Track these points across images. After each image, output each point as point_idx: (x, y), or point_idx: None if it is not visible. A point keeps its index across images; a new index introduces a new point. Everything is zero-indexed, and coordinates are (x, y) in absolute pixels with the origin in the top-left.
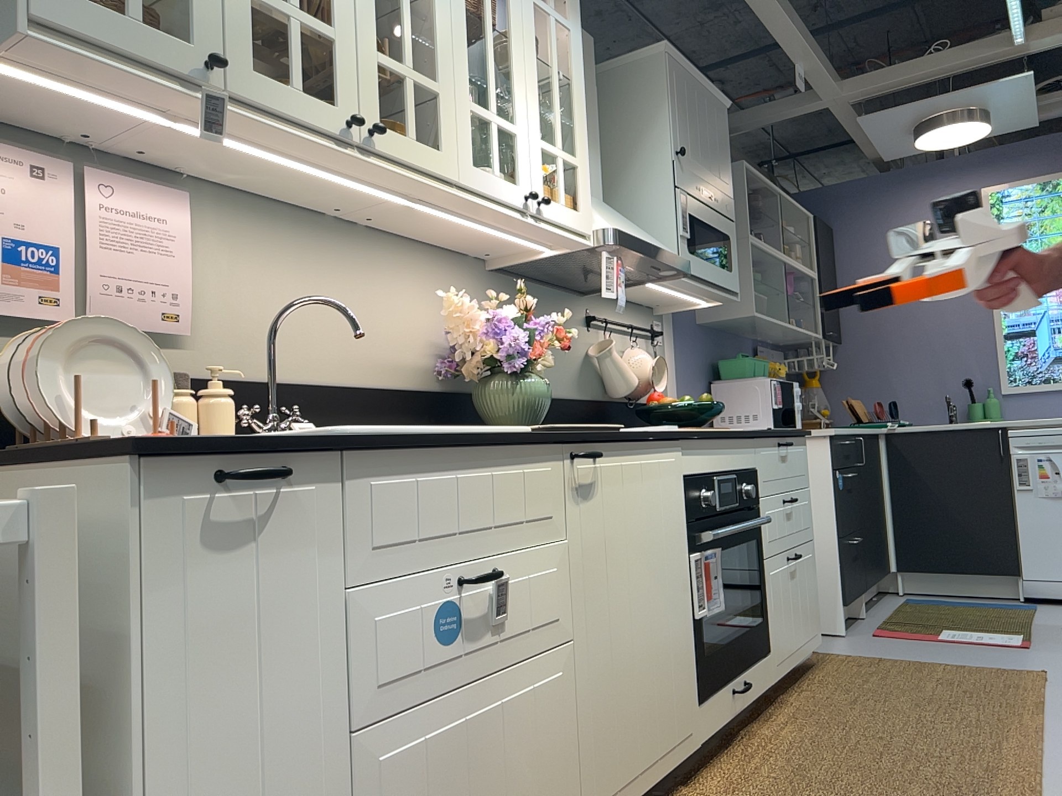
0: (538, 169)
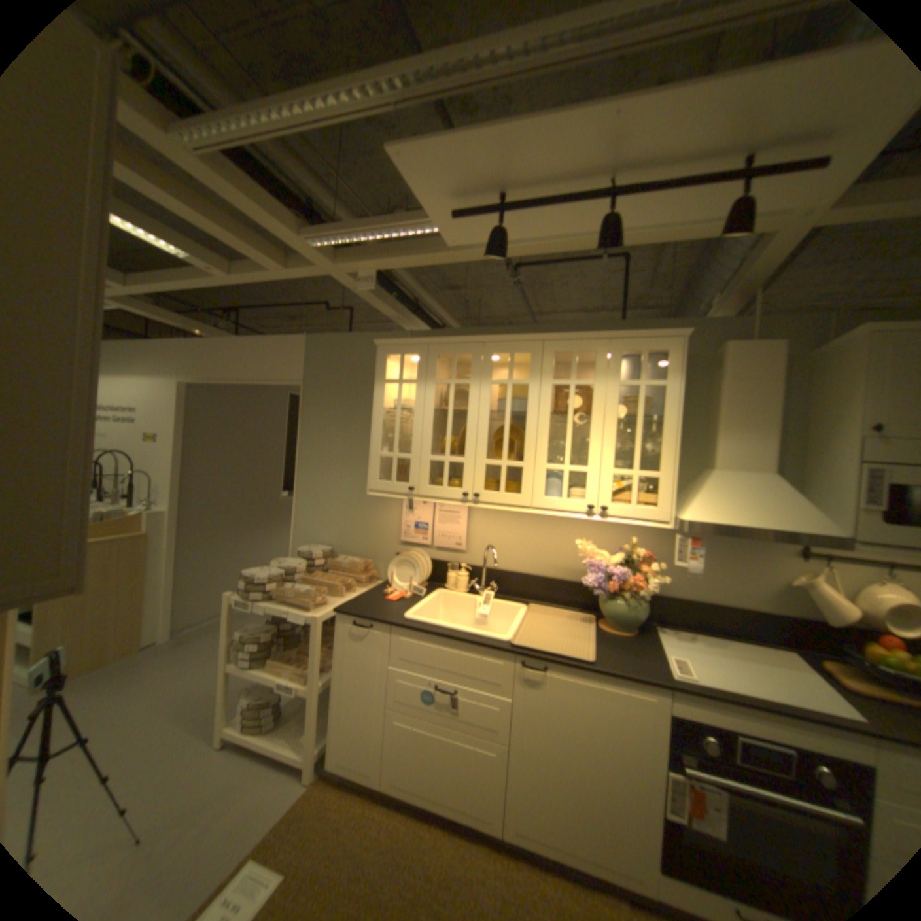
0: (608, 487)
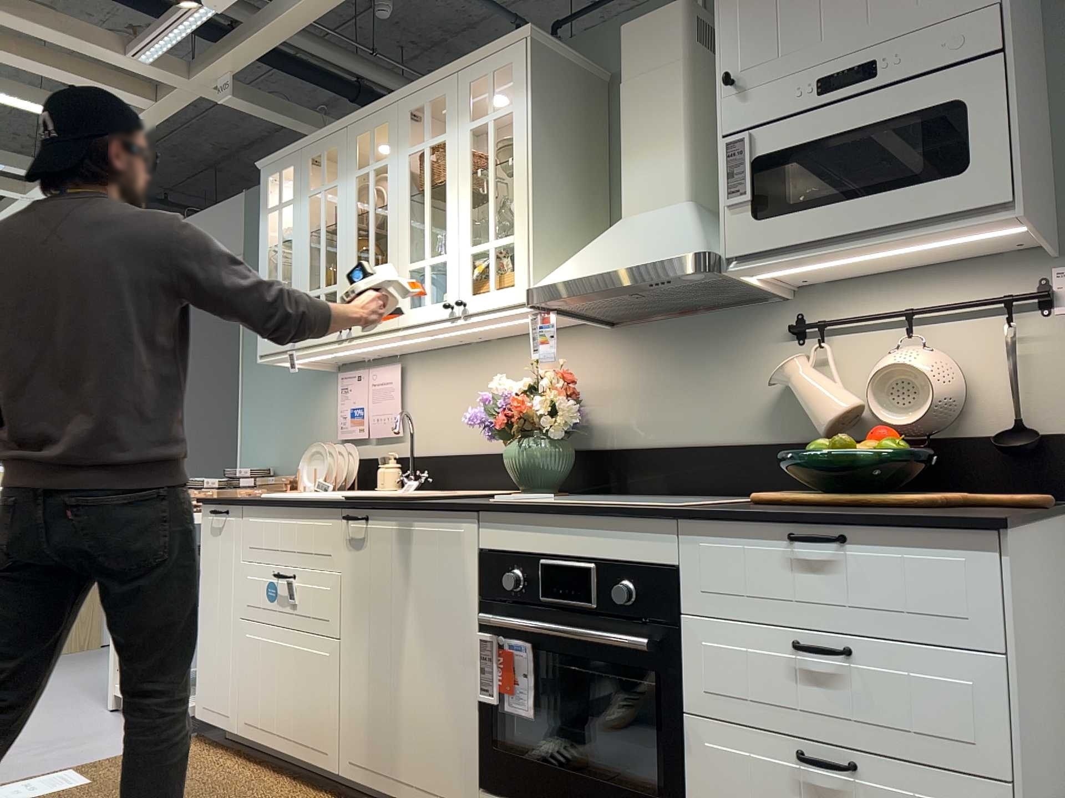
0: (466, 273)
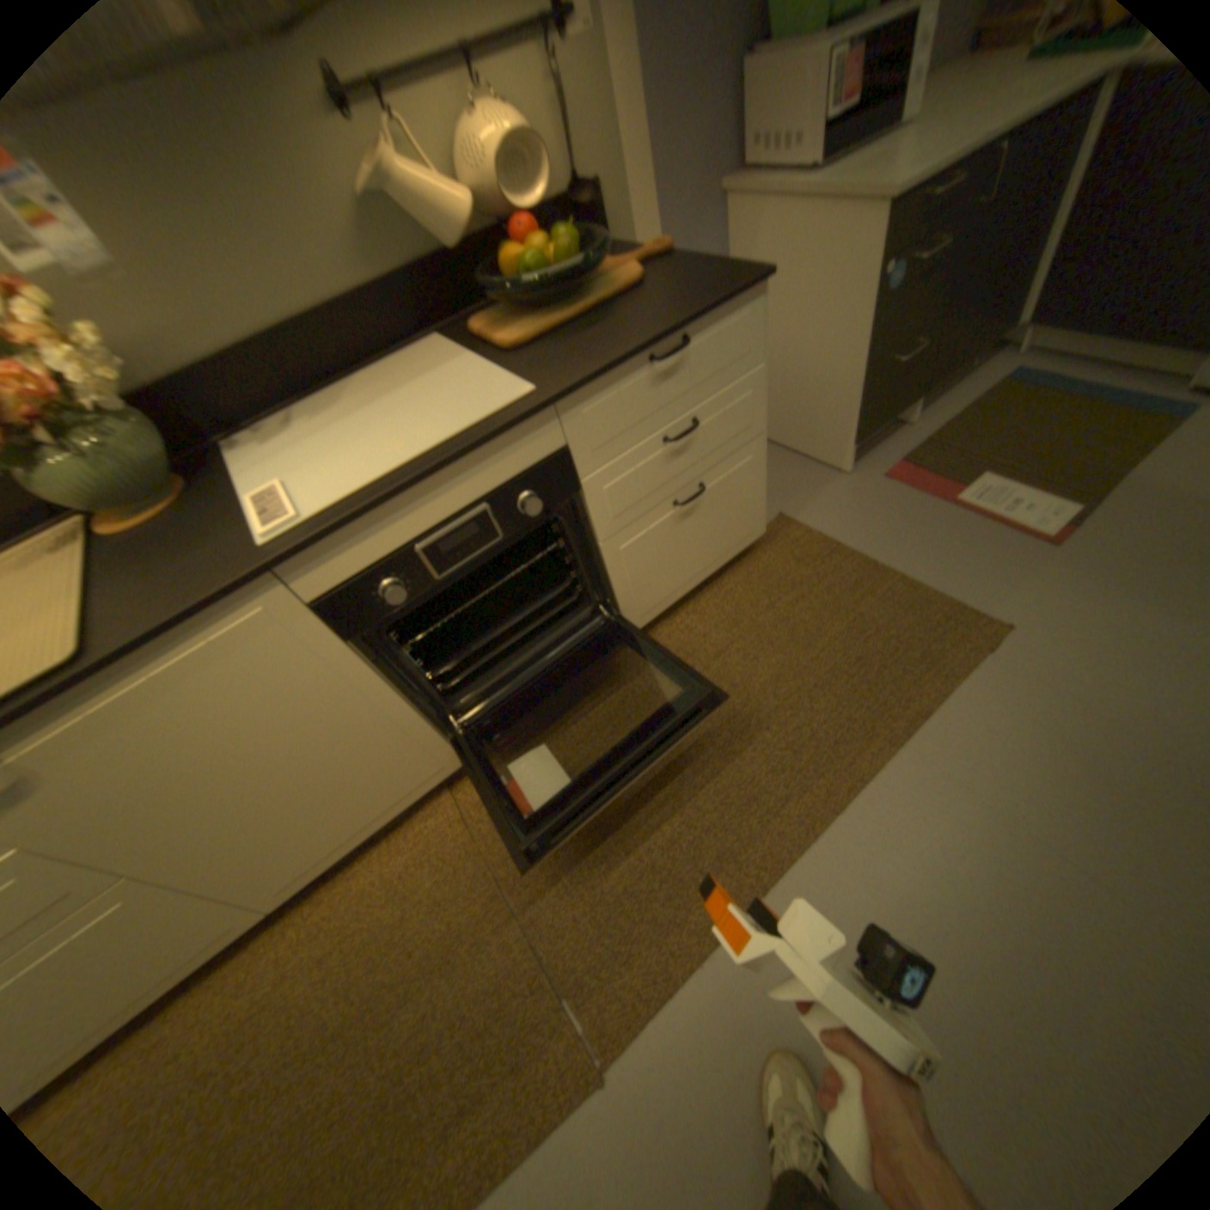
0: None
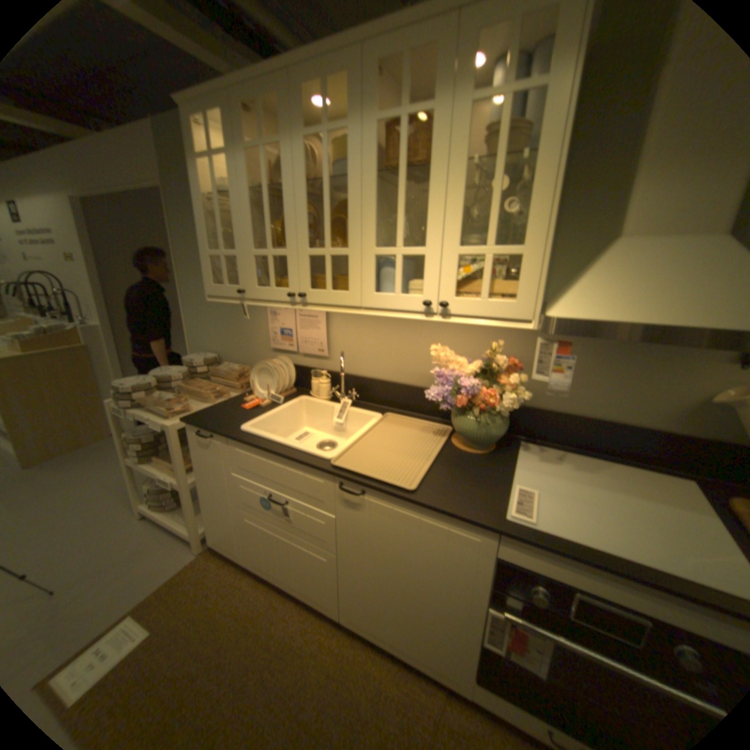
0: (450, 273)
